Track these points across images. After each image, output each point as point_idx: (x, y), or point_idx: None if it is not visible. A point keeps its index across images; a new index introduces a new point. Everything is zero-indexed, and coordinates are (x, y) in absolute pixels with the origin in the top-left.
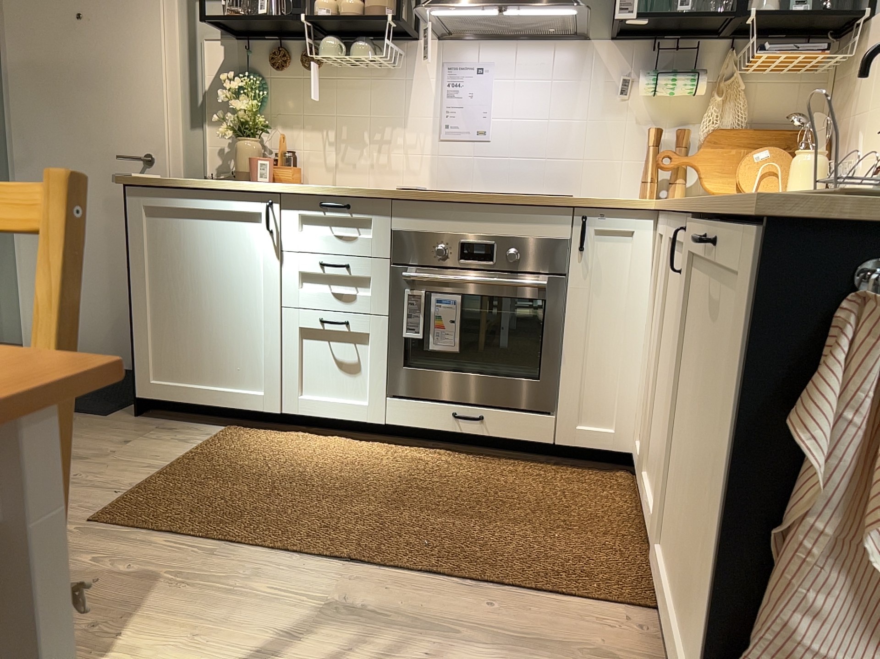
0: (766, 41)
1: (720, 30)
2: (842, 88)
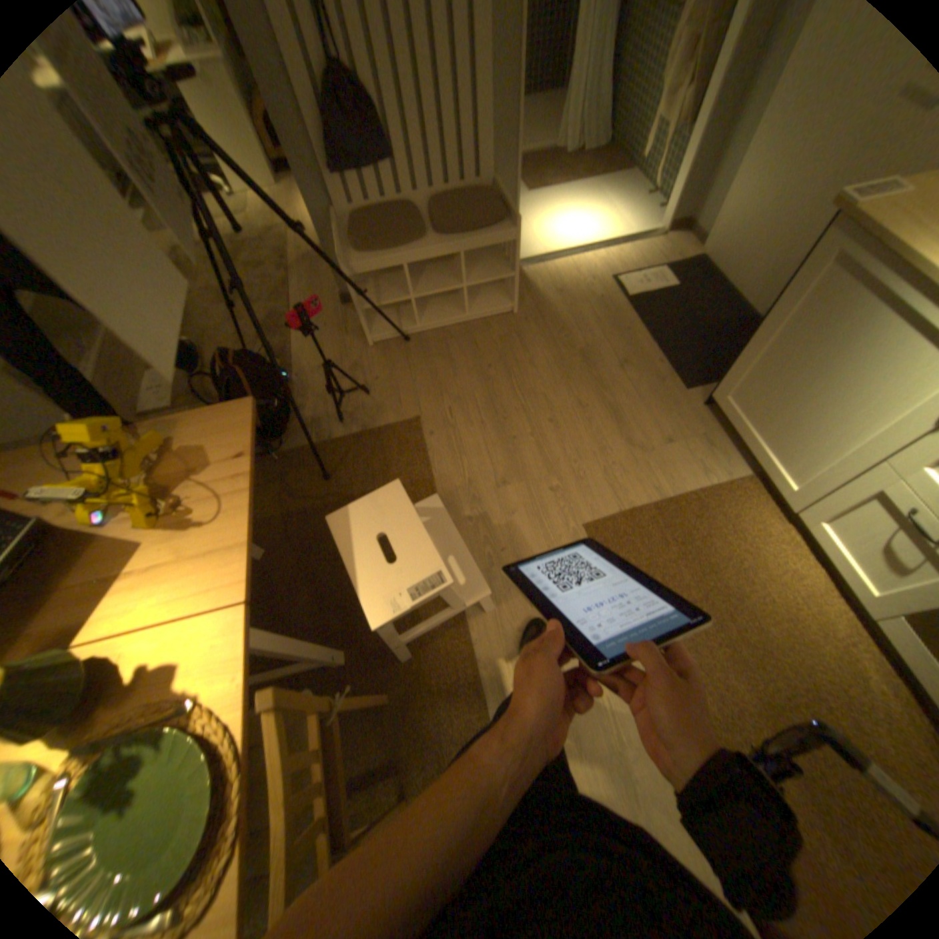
0: None
1: None
2: None
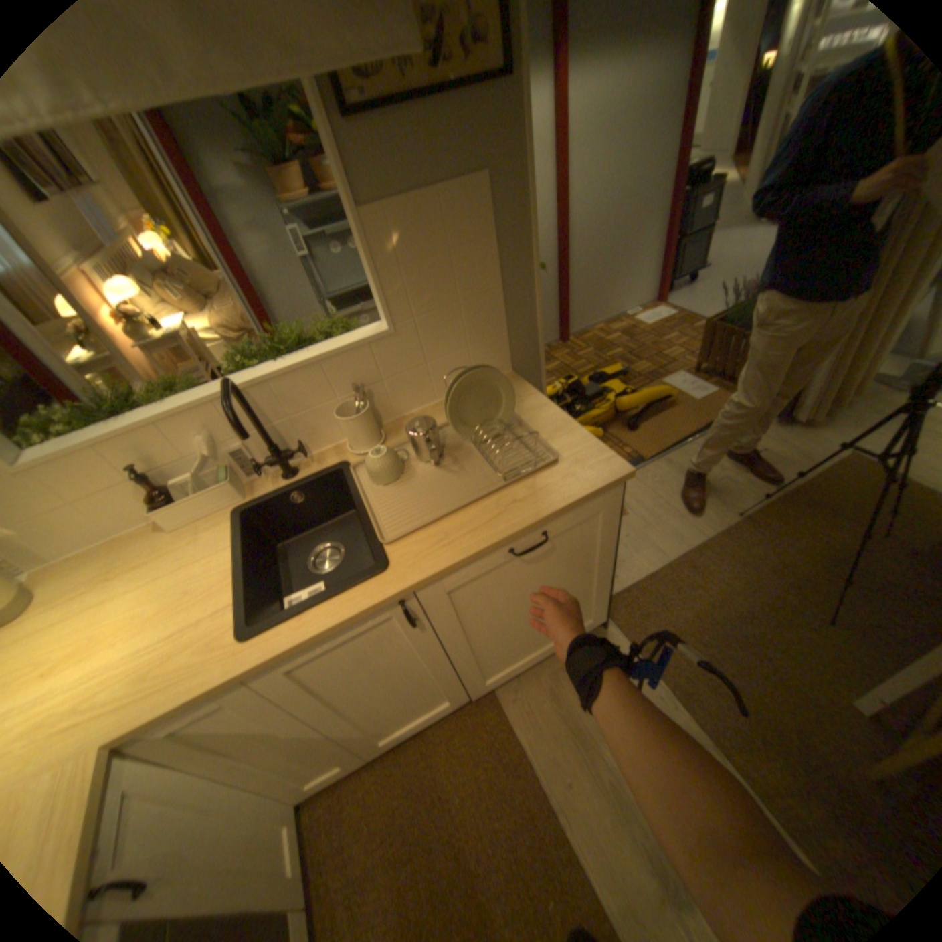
0: None
1: None
2: None
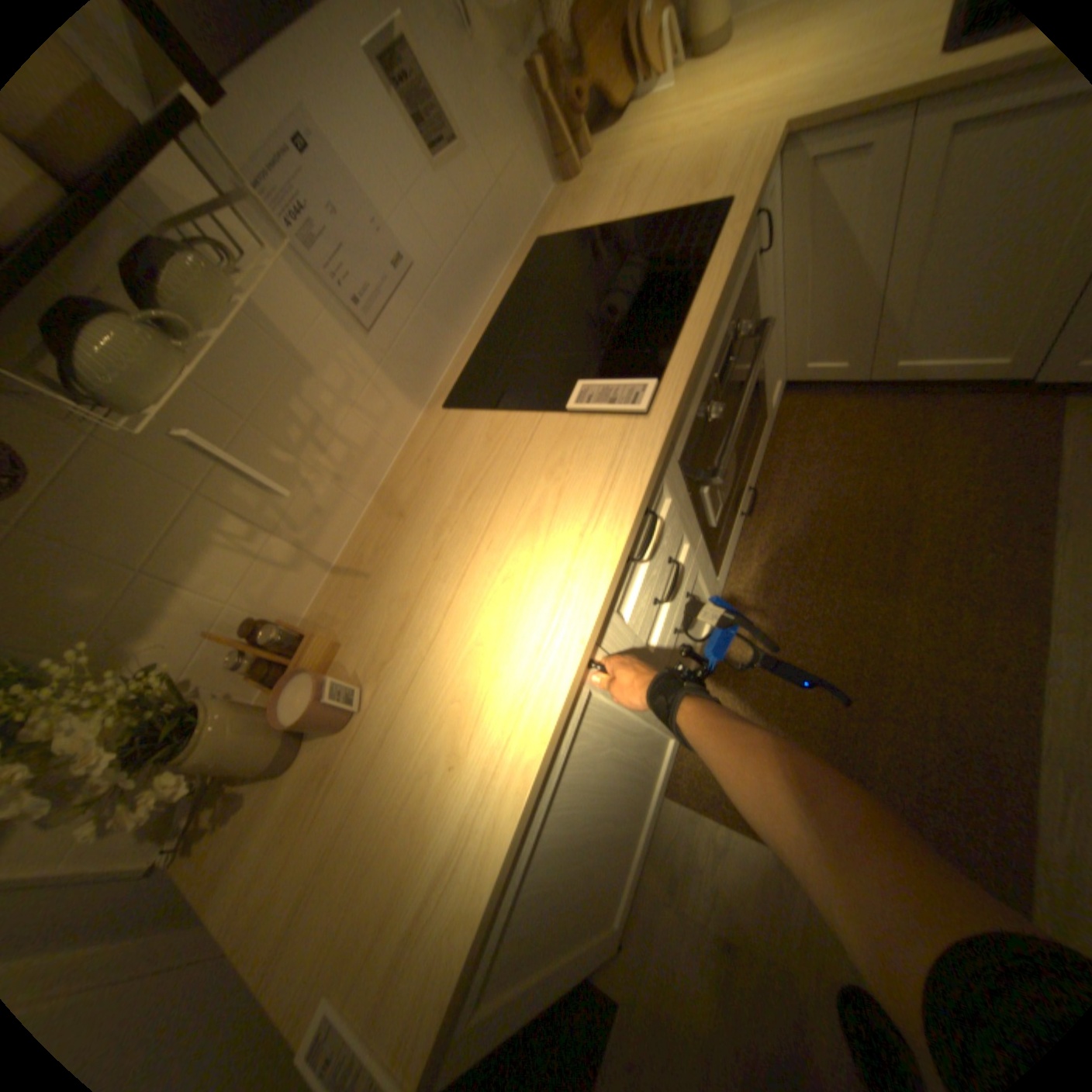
0: None
1: None
2: None
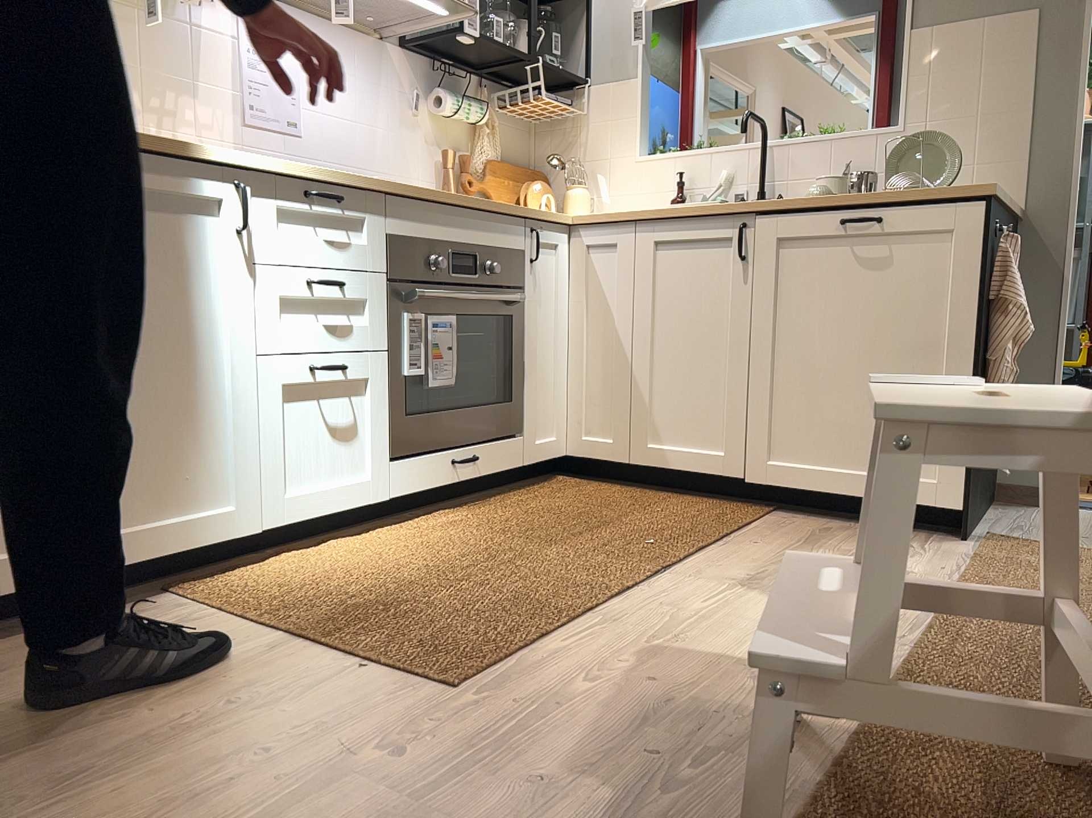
0: (499, 85)
1: (488, 68)
2: (558, 138)
